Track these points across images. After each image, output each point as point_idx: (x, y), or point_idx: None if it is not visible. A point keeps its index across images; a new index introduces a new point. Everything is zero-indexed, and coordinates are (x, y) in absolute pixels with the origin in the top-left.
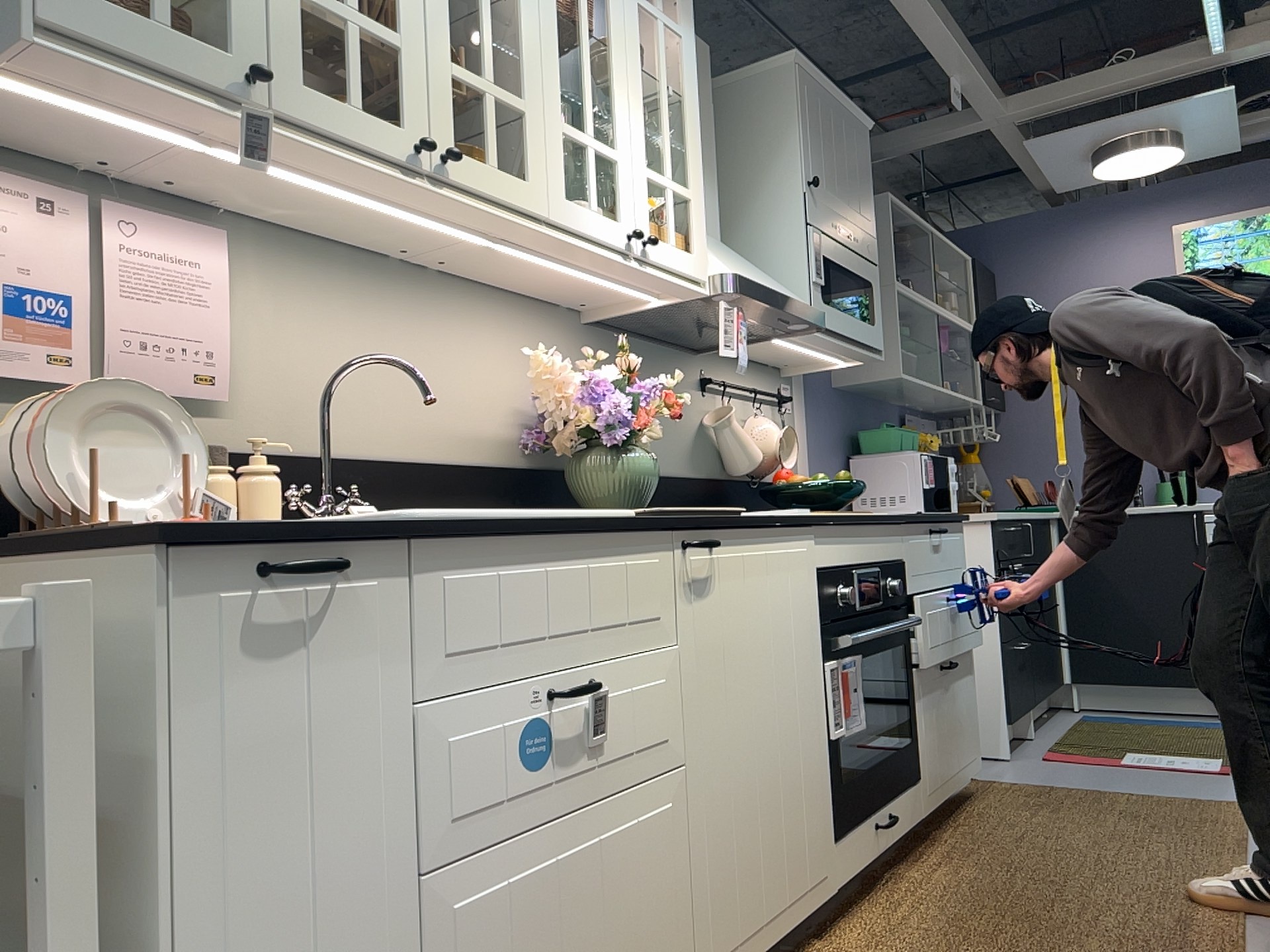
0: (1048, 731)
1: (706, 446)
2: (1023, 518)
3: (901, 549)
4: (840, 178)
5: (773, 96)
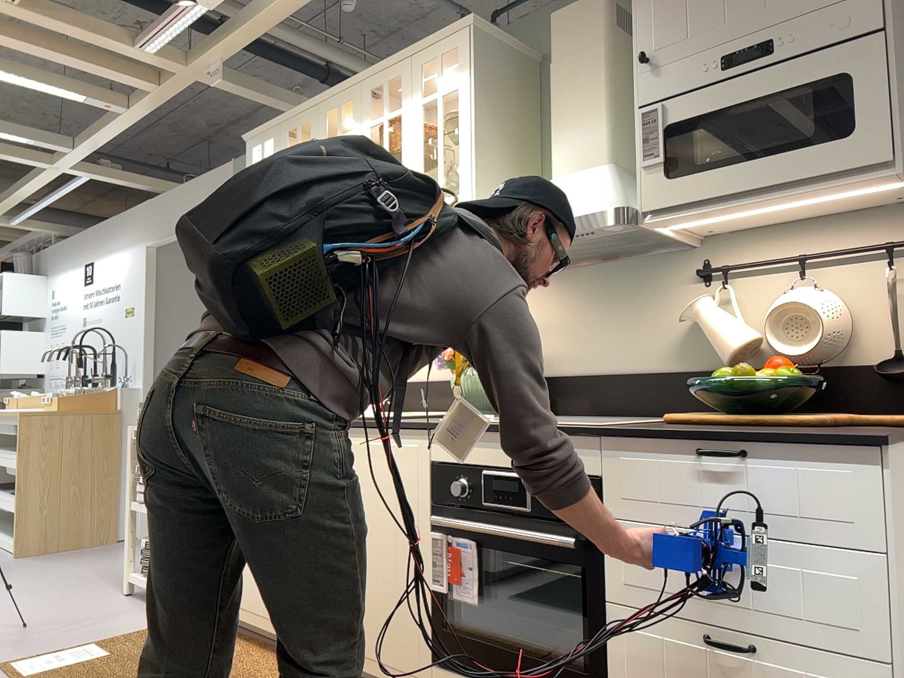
0: None
1: (701, 338)
2: None
3: (590, 464)
4: None
5: None
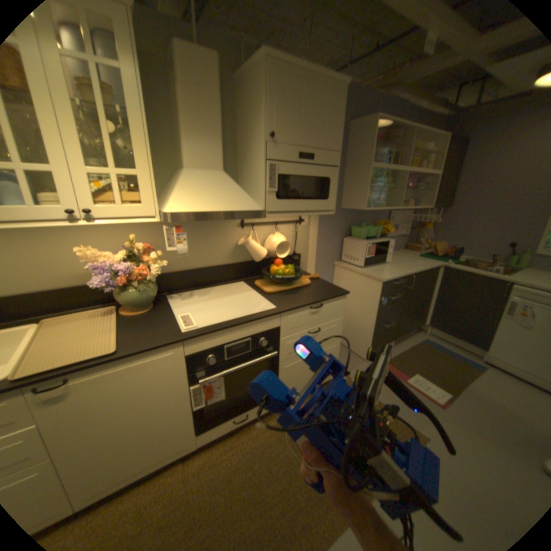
0: (402, 347)
1: (240, 250)
2: (410, 275)
3: (276, 324)
4: (305, 123)
5: (258, 77)
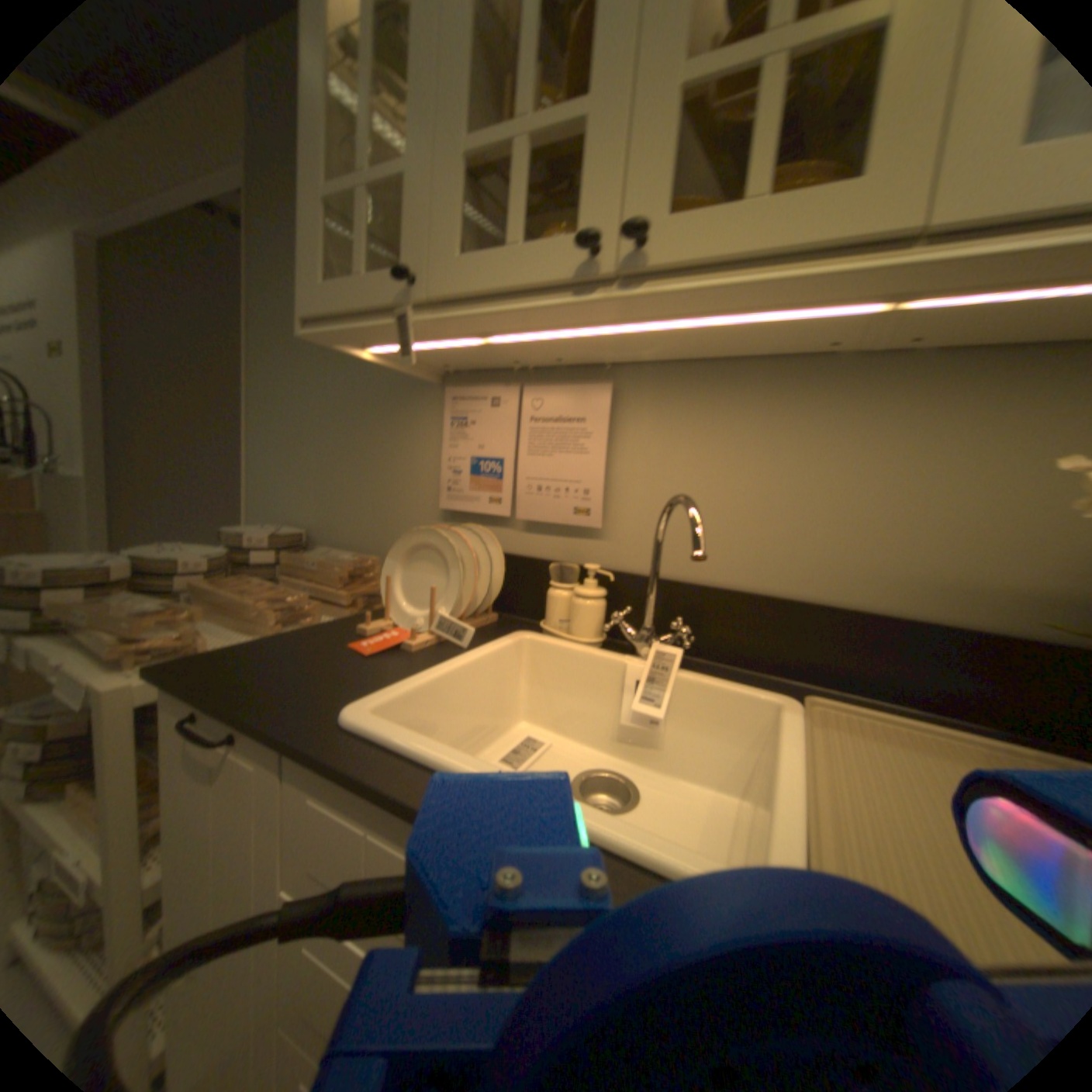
0: None
1: None
2: None
3: None
4: None
5: None
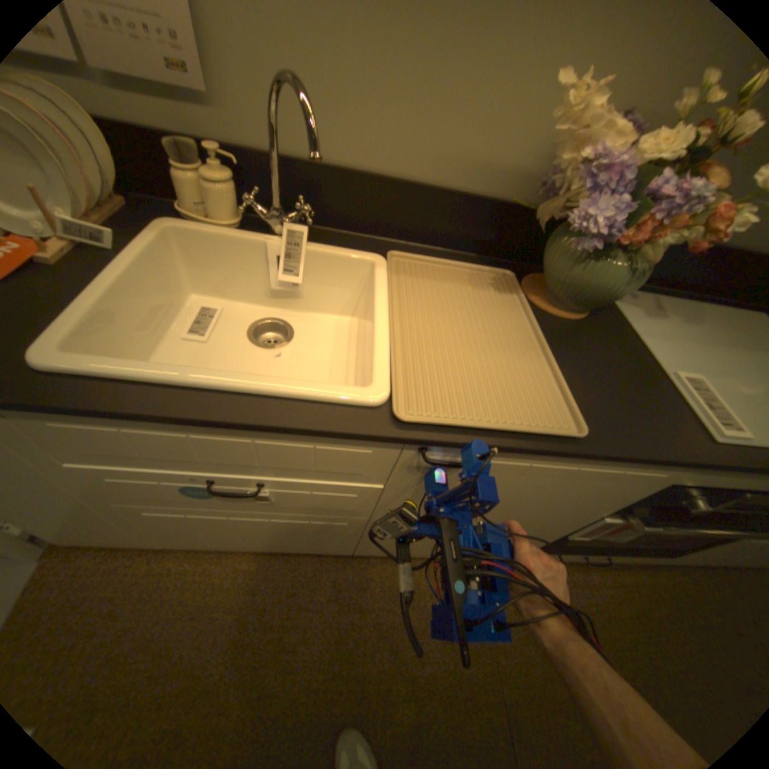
0: None
1: None
2: None
3: None
4: None
5: None
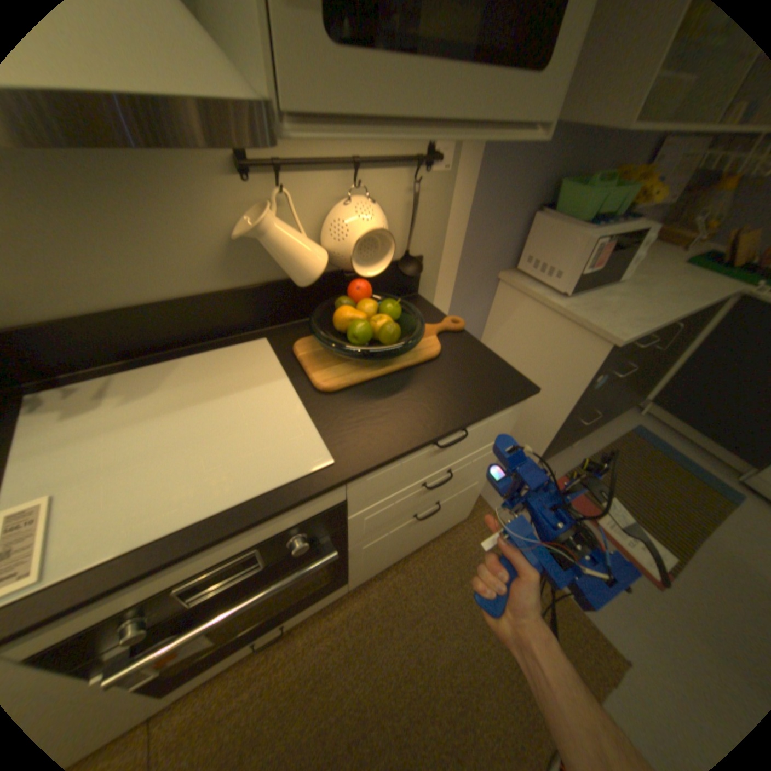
0: (593, 440)
1: (247, 247)
2: (676, 321)
3: (332, 499)
4: None
5: None
